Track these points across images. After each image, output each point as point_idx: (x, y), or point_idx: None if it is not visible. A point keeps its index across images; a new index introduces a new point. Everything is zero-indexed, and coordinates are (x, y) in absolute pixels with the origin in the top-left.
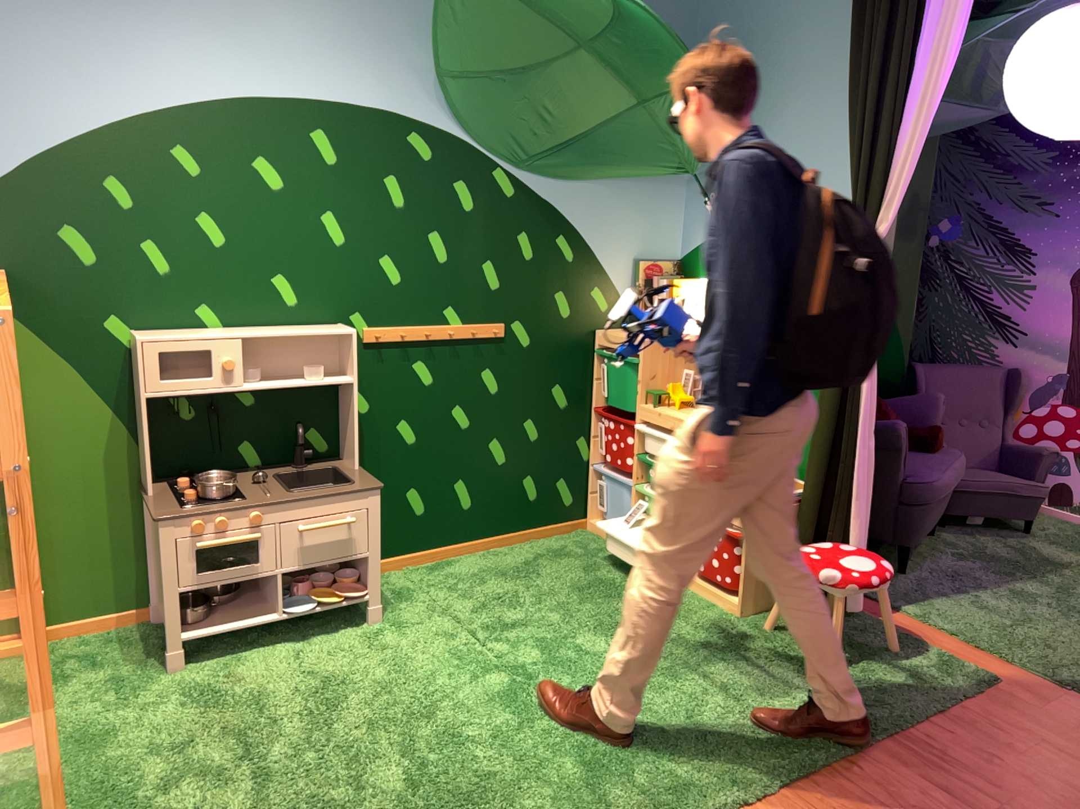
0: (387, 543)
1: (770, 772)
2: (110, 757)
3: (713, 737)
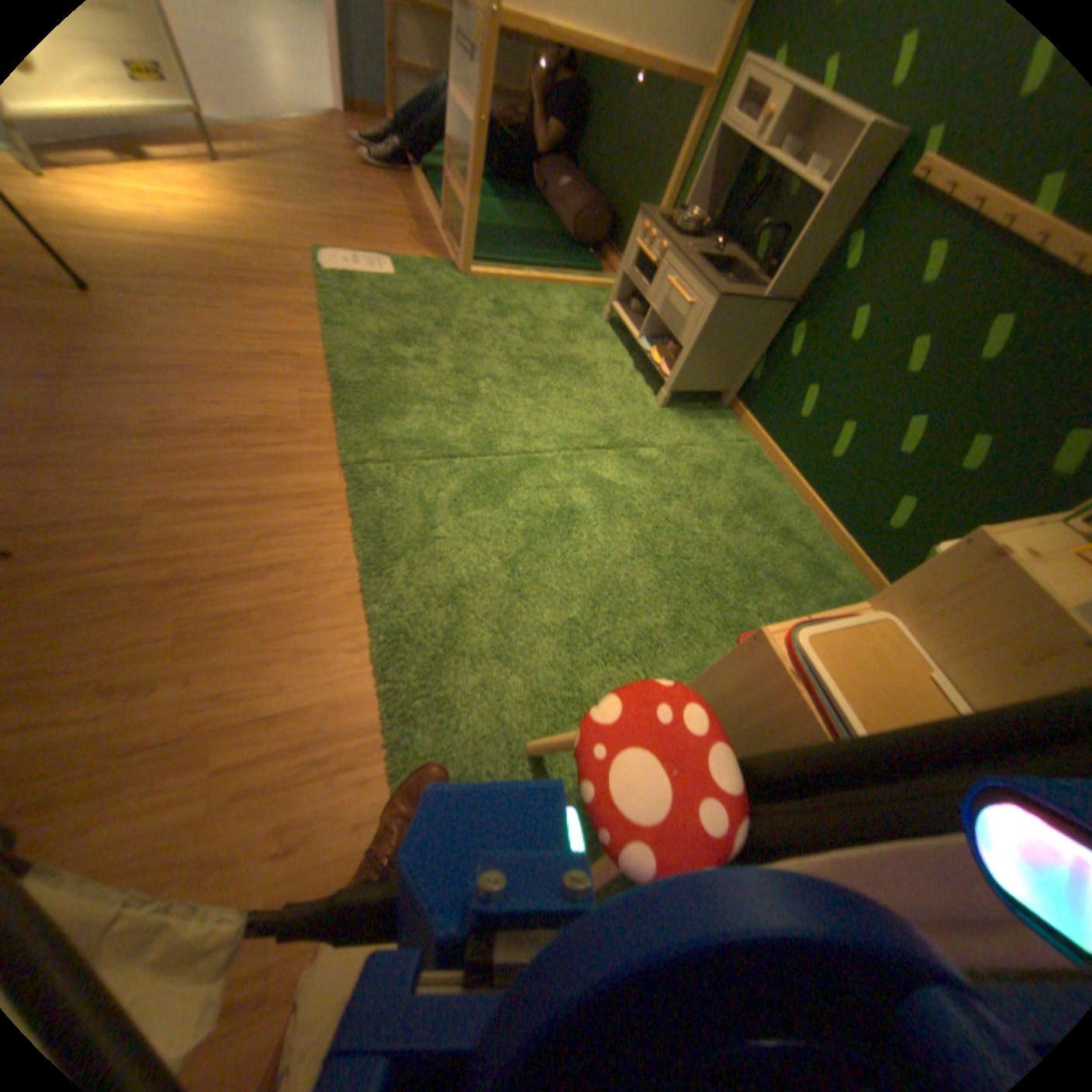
0: (765, 412)
1: (364, 559)
2: (518, 291)
3: (432, 540)
